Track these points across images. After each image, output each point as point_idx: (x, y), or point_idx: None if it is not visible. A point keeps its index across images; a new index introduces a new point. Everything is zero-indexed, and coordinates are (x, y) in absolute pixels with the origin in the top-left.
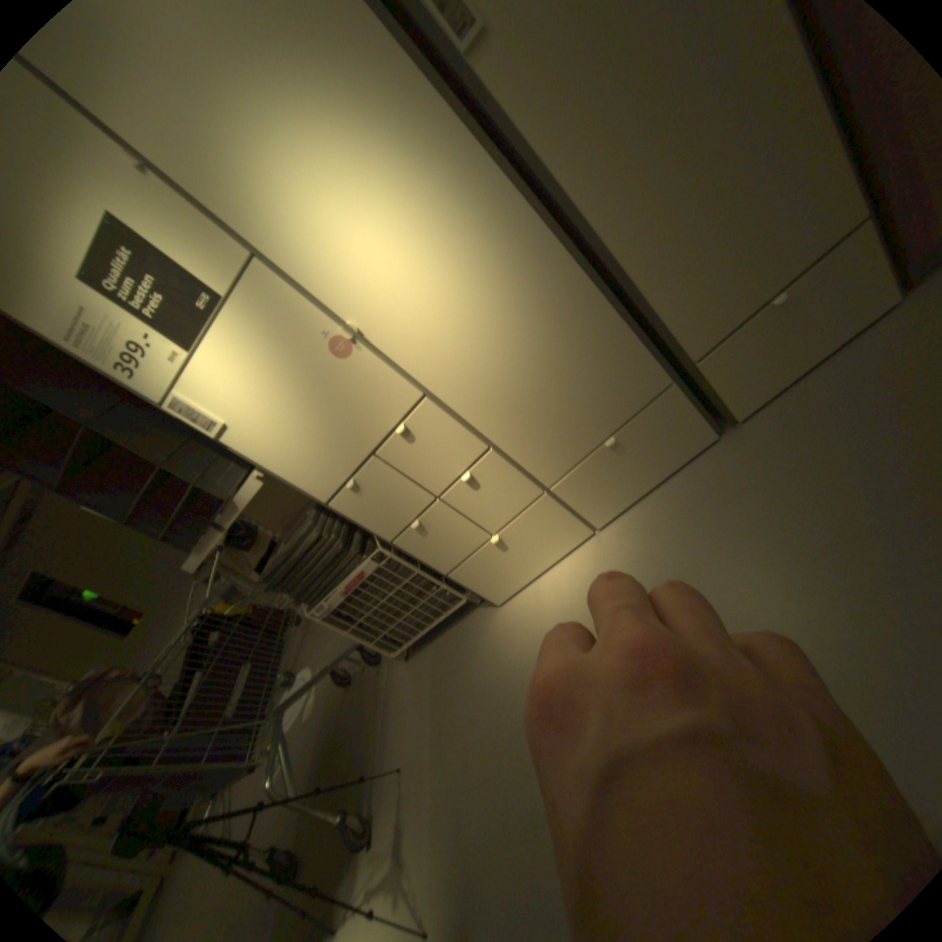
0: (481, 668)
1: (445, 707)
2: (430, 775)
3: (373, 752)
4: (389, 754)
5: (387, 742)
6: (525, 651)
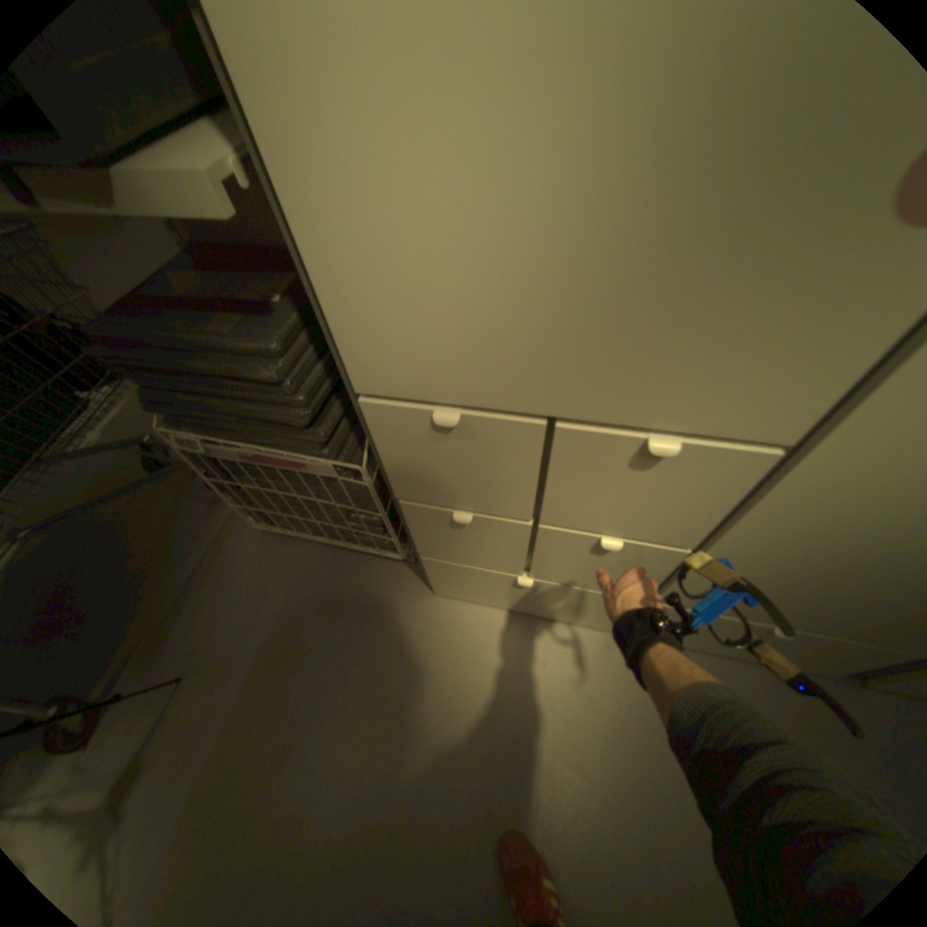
0: (364, 649)
1: (286, 650)
2: (219, 725)
3: (150, 608)
4: (172, 635)
5: (178, 614)
6: (434, 687)
